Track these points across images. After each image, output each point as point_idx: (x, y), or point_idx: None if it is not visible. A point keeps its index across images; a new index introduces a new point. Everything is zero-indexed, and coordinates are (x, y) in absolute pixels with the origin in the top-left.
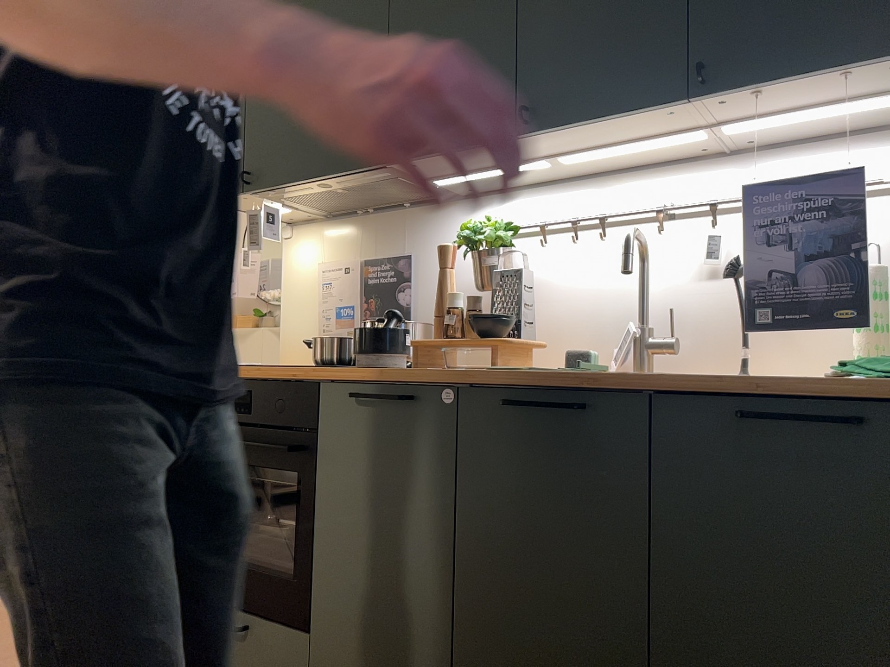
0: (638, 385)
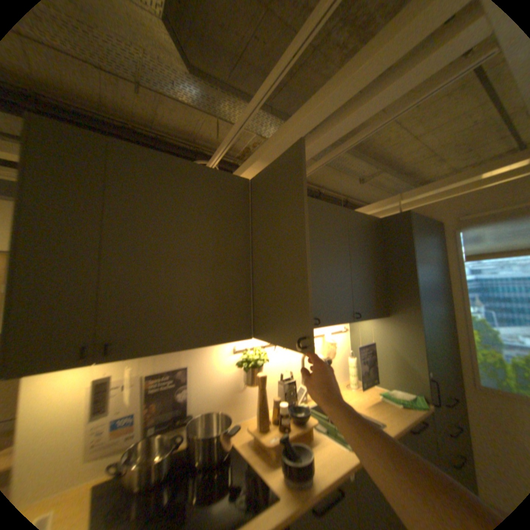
0: (399, 436)
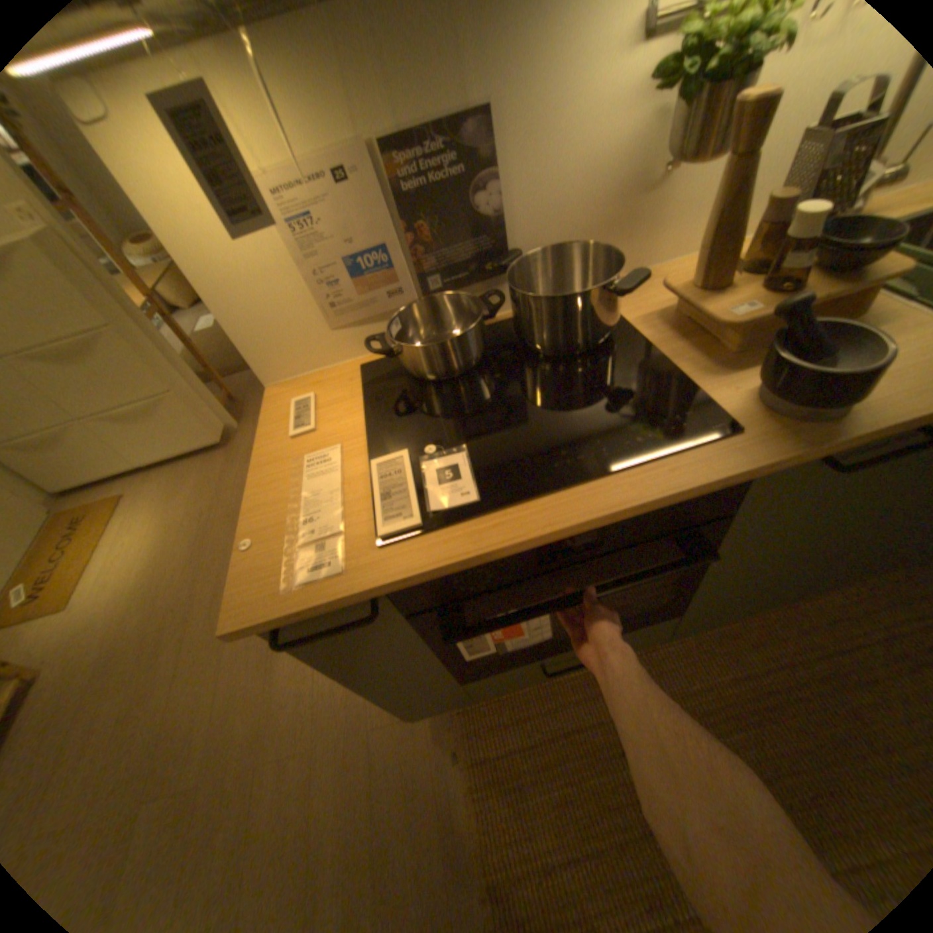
0: None
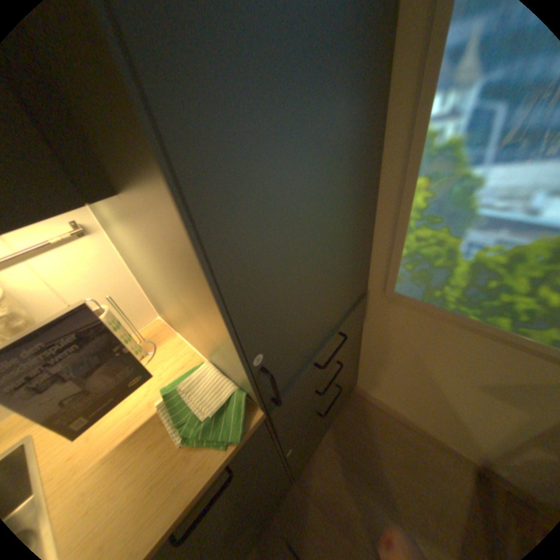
0: None
